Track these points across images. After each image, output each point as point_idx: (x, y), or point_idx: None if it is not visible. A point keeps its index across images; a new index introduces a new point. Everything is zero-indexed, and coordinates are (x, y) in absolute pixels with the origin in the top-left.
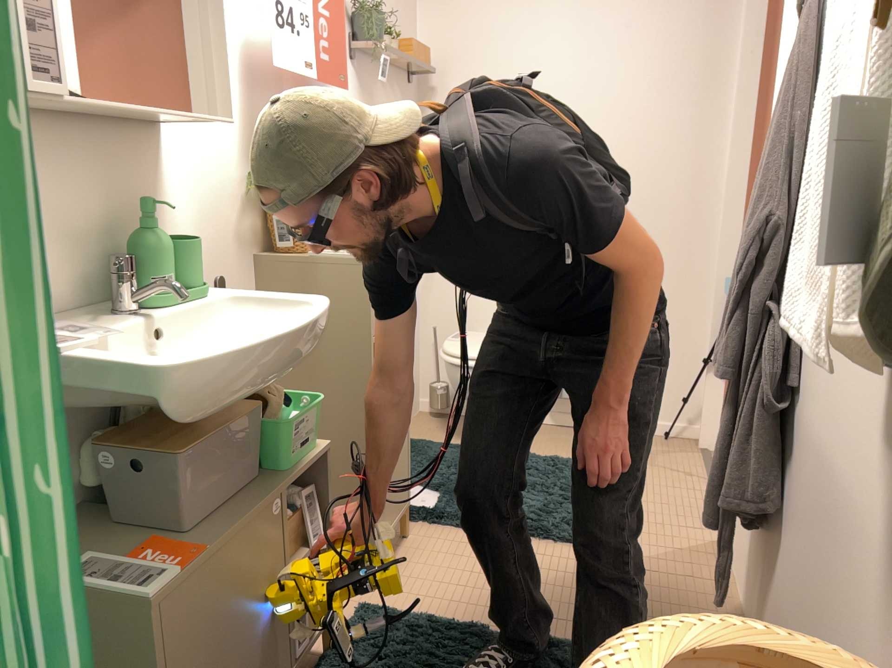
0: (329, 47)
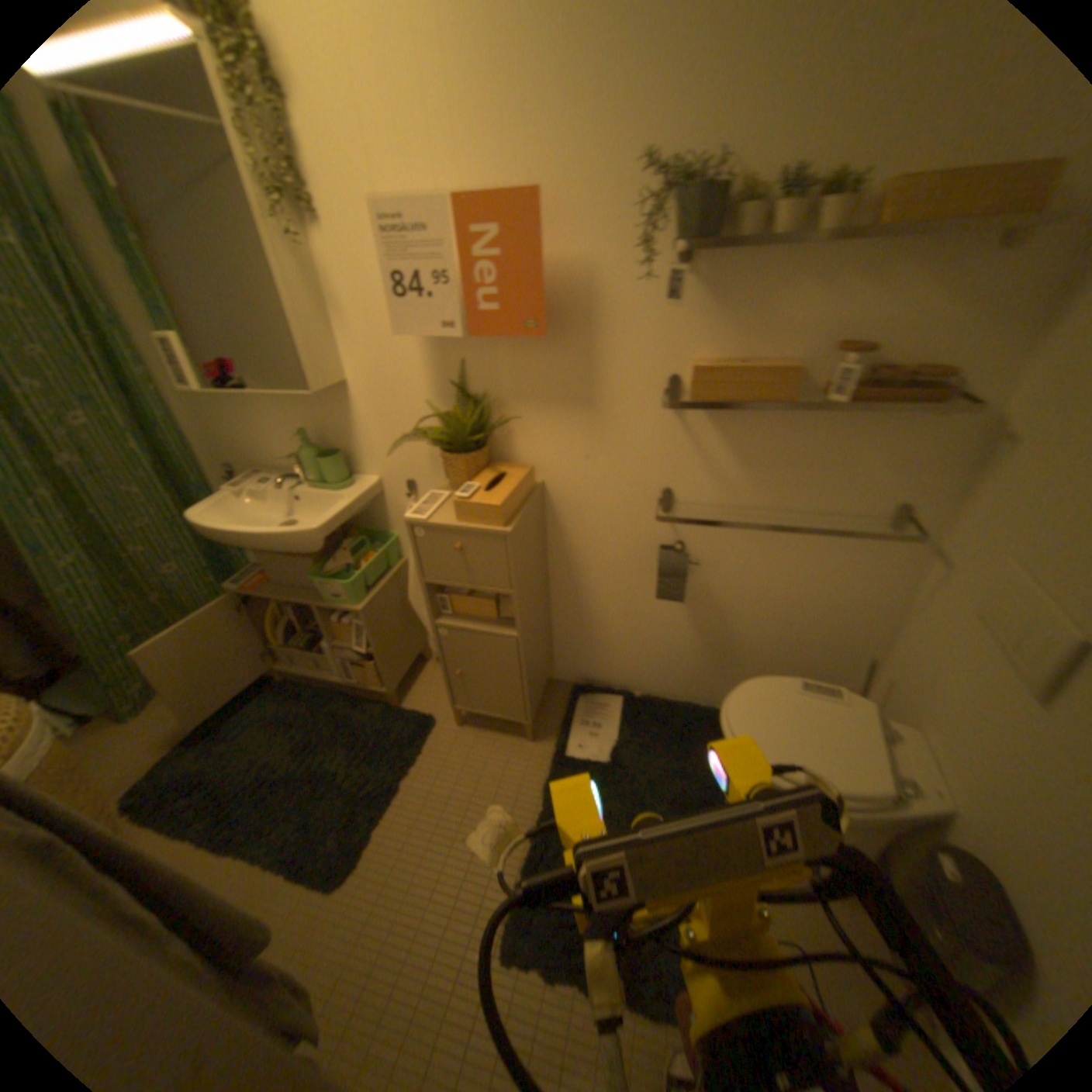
0: (498, 288)
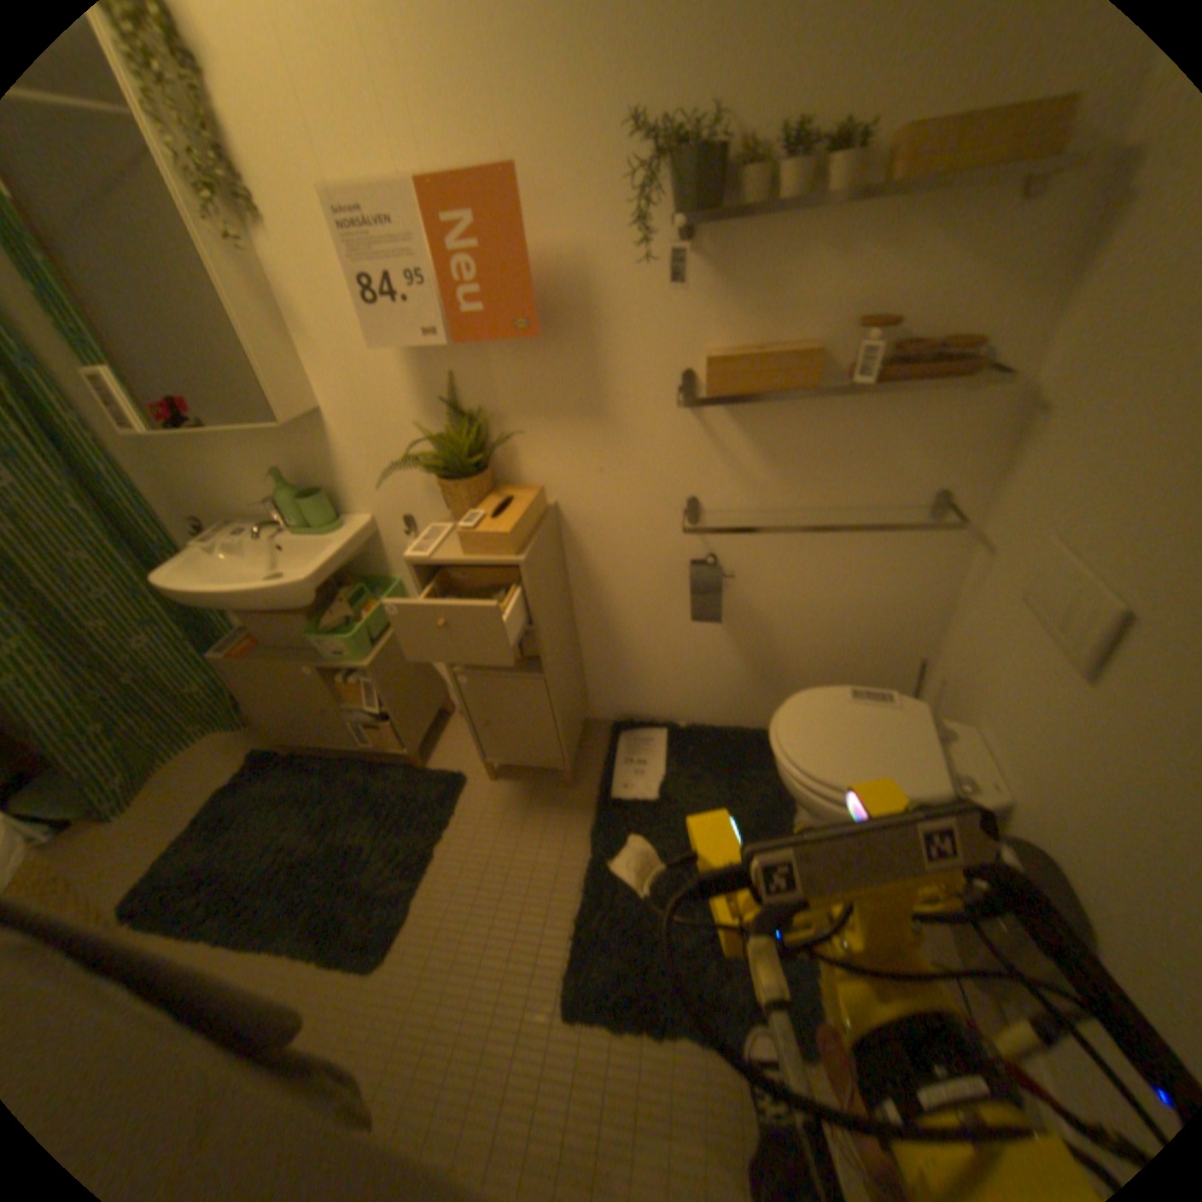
0: (481, 284)
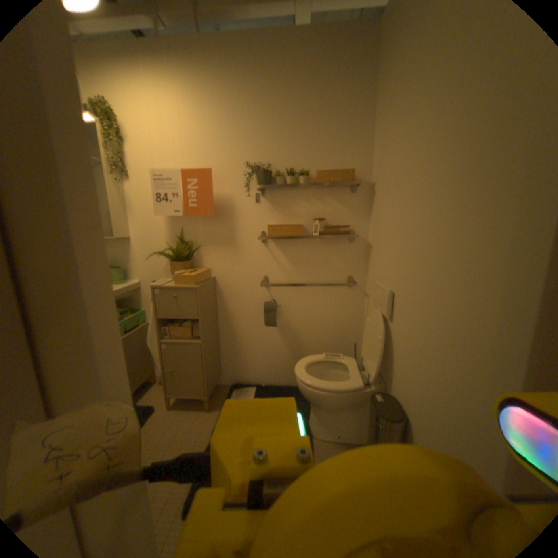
0: (198, 198)
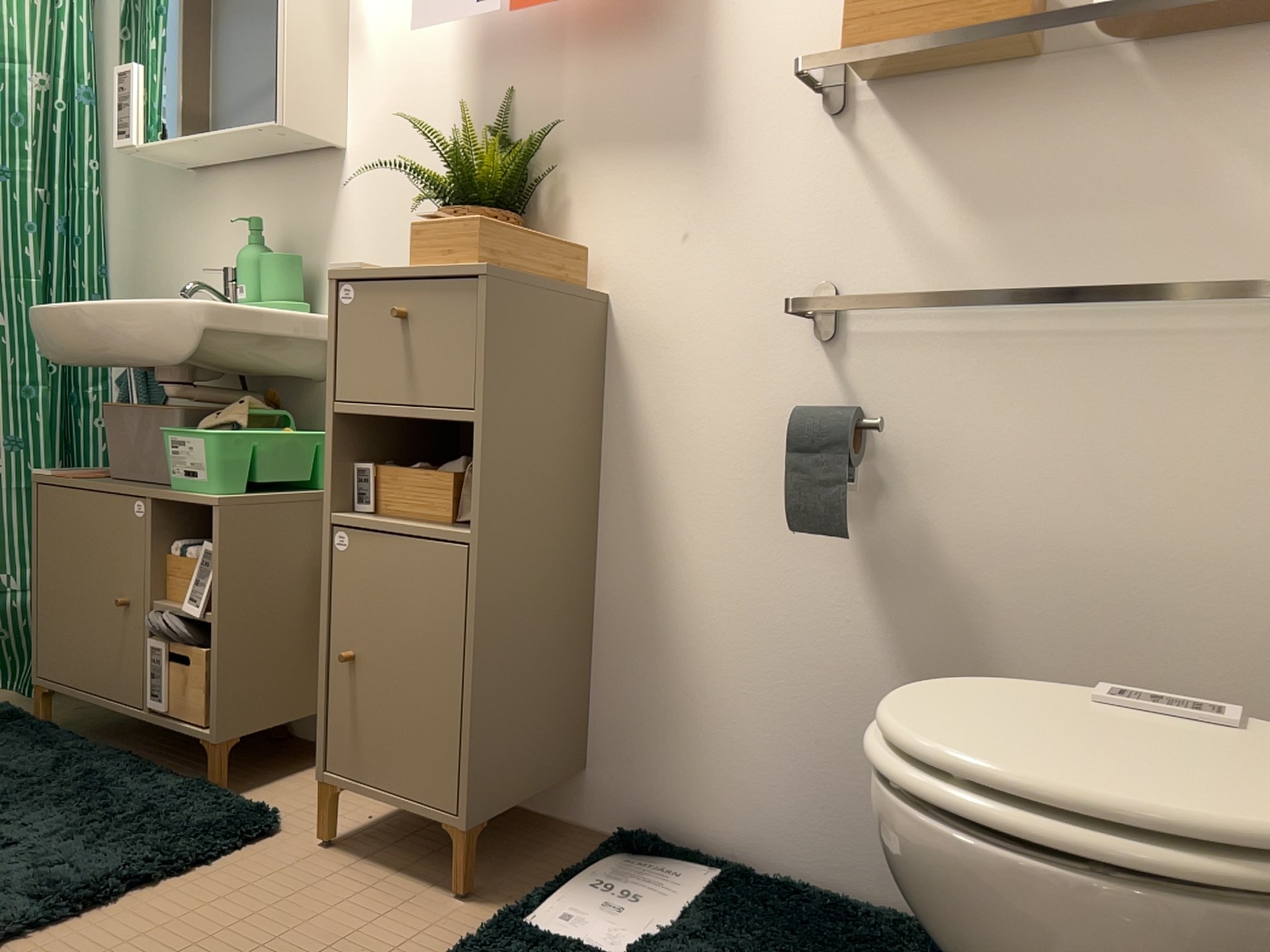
0: None
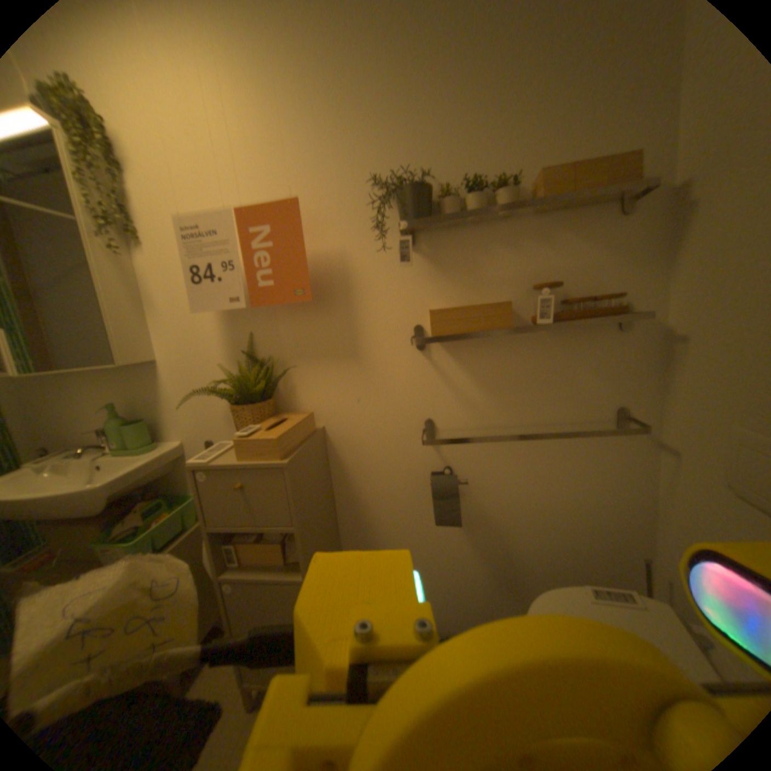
0: (273, 266)
